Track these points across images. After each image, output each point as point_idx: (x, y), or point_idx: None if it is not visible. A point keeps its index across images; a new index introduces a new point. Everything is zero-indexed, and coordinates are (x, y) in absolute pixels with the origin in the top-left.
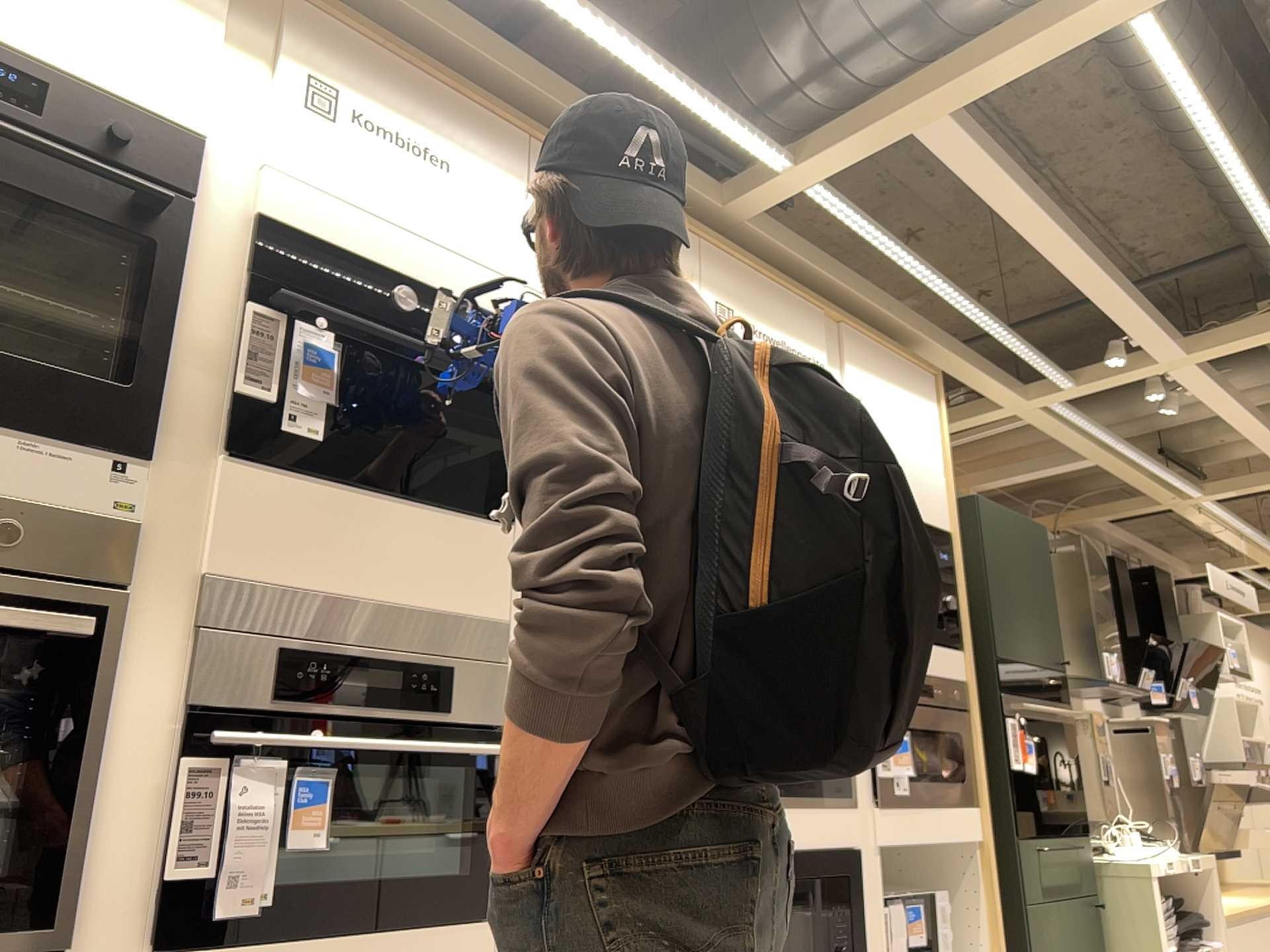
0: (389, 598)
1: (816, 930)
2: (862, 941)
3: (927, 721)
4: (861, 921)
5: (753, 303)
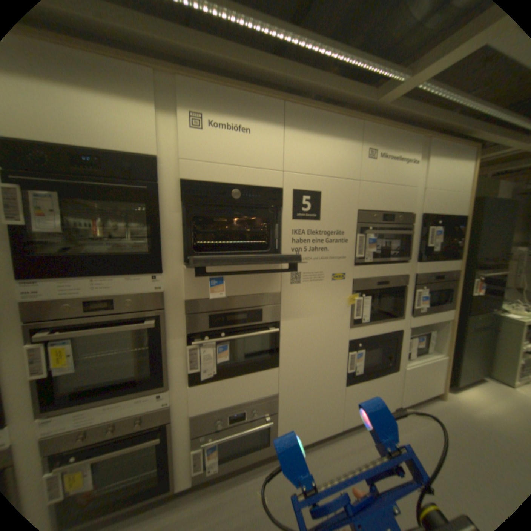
0: (237, 294)
1: (386, 359)
2: (403, 358)
3: (445, 289)
4: (404, 353)
5: (392, 139)
